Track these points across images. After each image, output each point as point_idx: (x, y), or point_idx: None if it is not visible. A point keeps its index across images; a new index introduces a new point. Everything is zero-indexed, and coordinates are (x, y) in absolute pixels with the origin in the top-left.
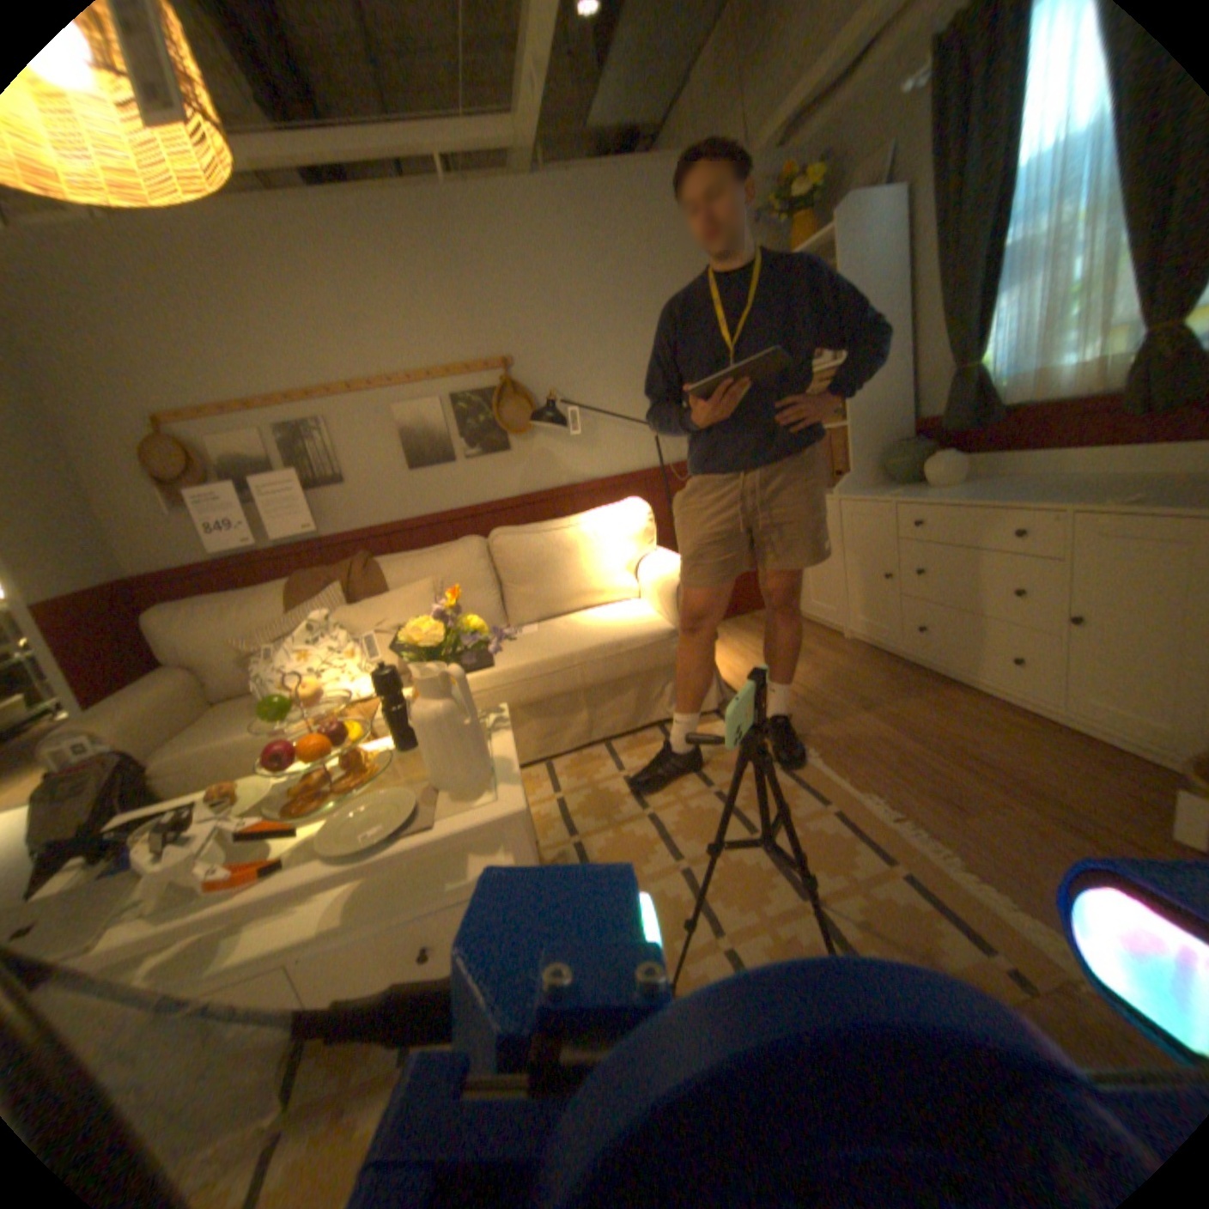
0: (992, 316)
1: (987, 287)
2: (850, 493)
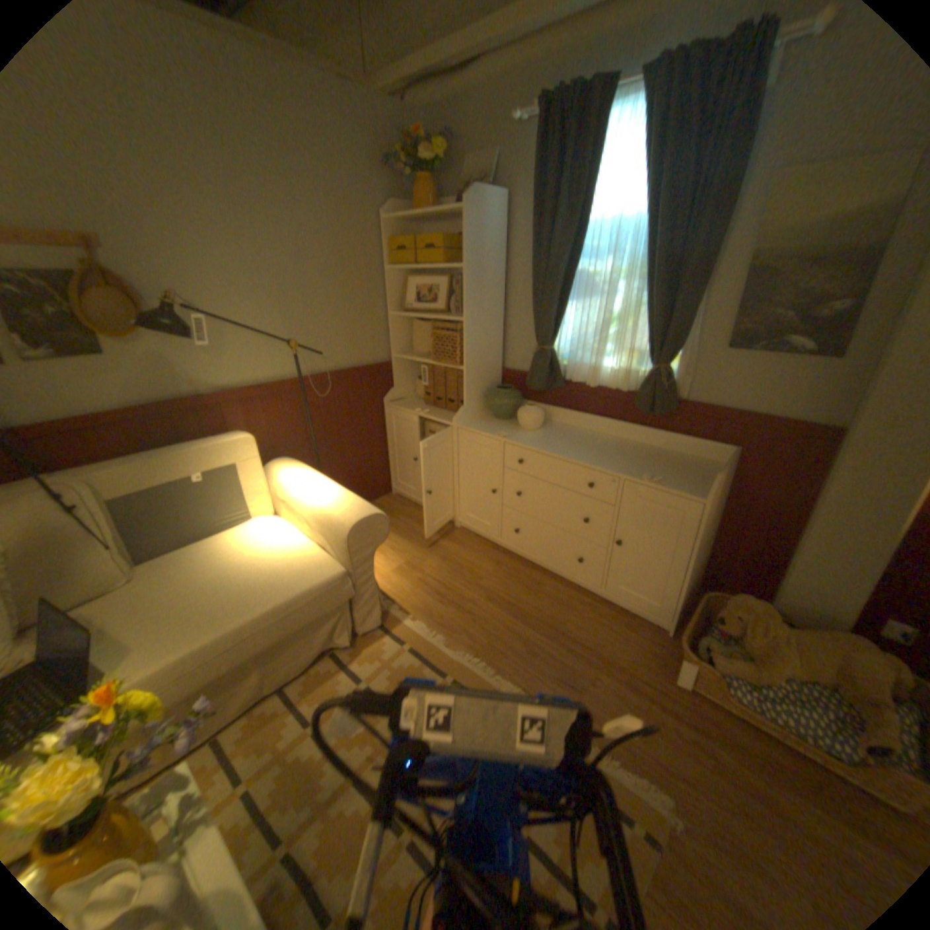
0: (564, 319)
1: (561, 297)
2: (465, 425)
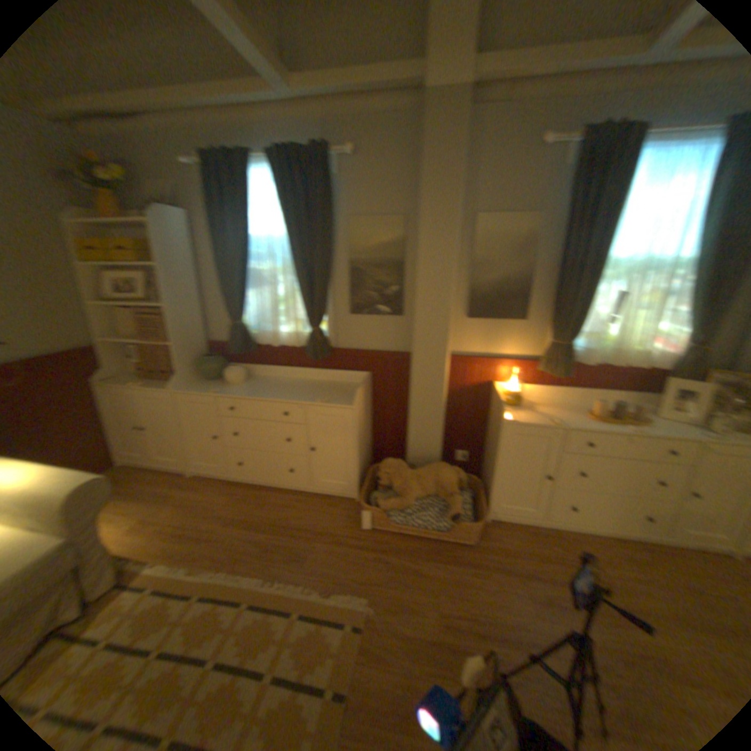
0: (245, 302)
1: (239, 286)
2: (177, 389)
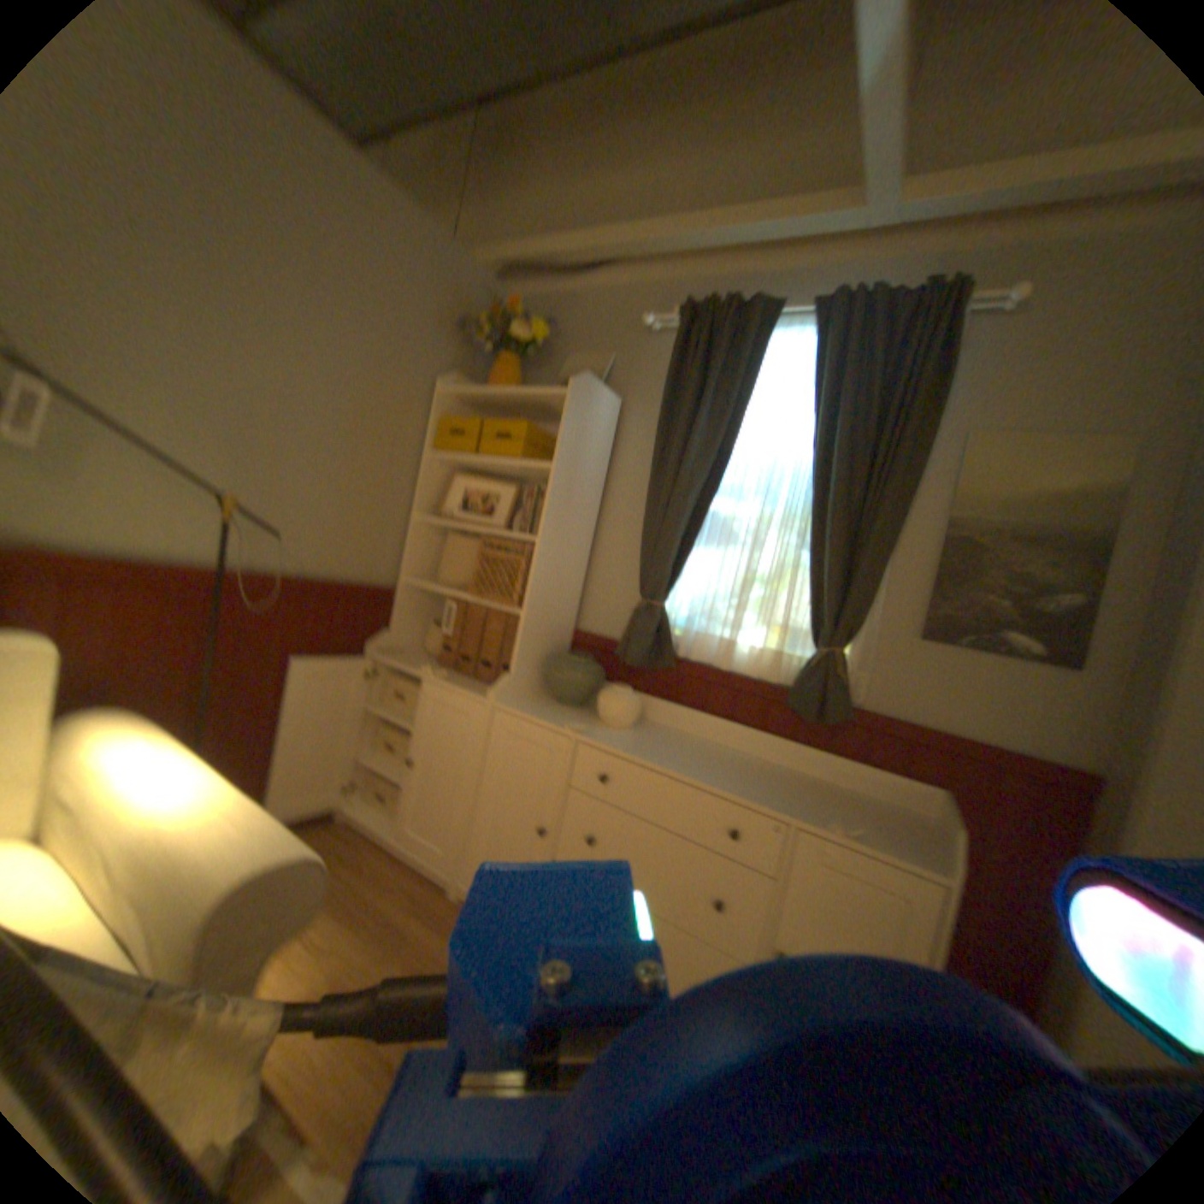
0: (686, 569)
1: (683, 539)
2: (510, 706)
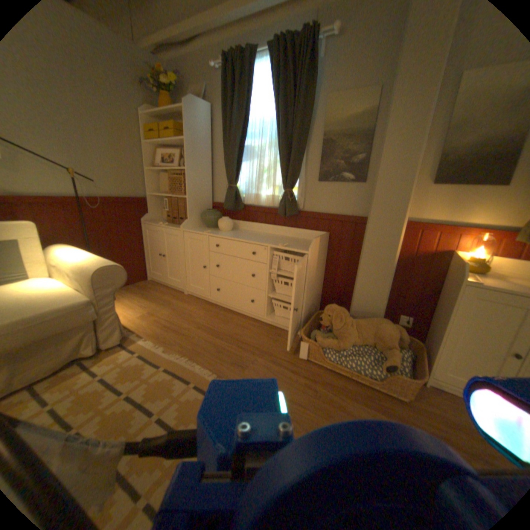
0: (240, 169)
1: (239, 158)
2: (187, 229)
